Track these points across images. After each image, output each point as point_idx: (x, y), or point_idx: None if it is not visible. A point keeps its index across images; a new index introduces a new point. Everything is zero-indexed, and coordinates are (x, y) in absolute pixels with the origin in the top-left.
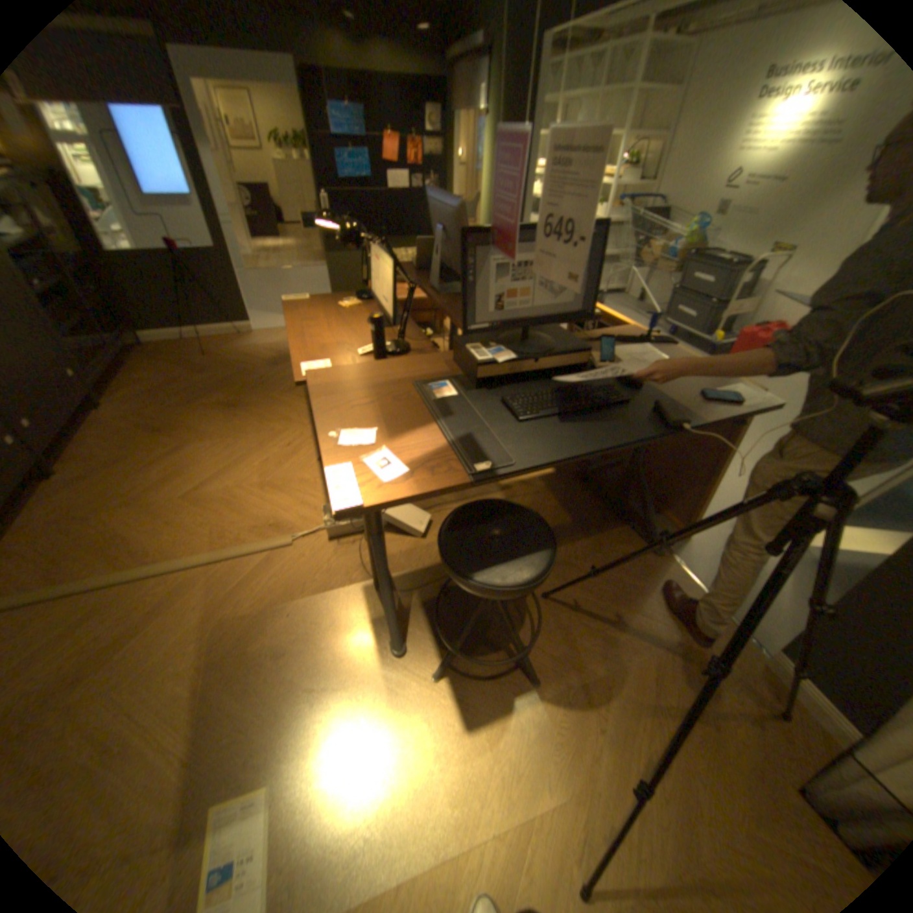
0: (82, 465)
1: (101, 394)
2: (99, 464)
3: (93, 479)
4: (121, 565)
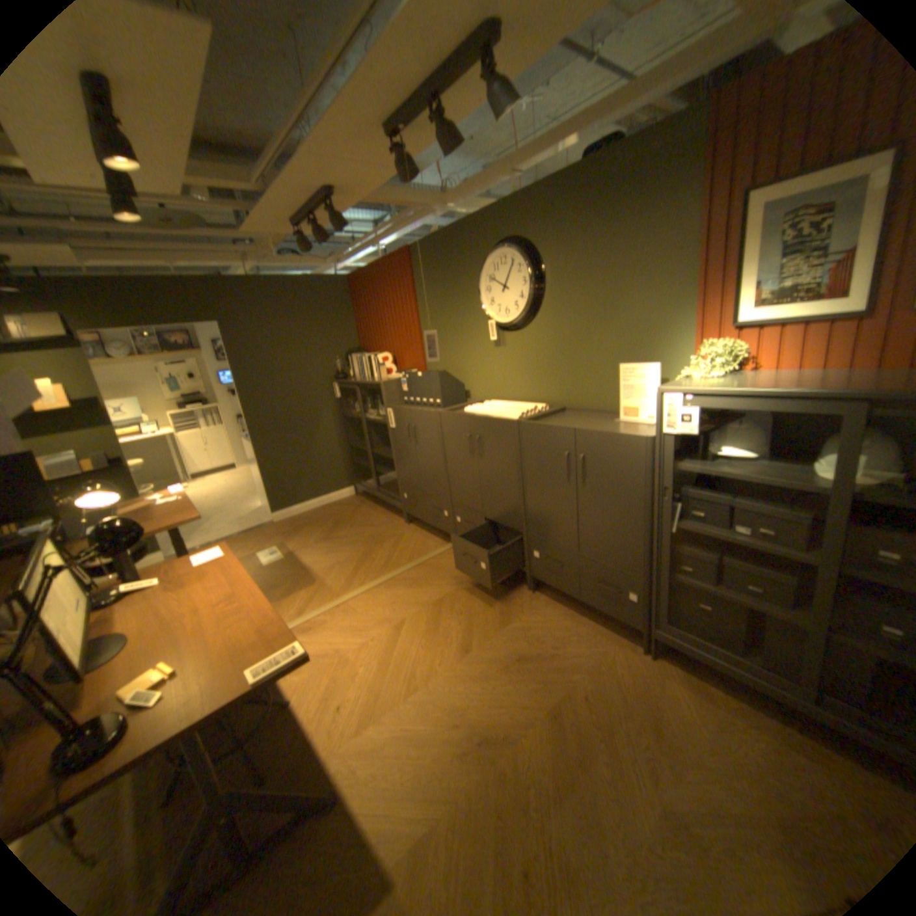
0: (530, 607)
1: (710, 680)
2: (517, 613)
3: (498, 603)
4: (397, 580)
